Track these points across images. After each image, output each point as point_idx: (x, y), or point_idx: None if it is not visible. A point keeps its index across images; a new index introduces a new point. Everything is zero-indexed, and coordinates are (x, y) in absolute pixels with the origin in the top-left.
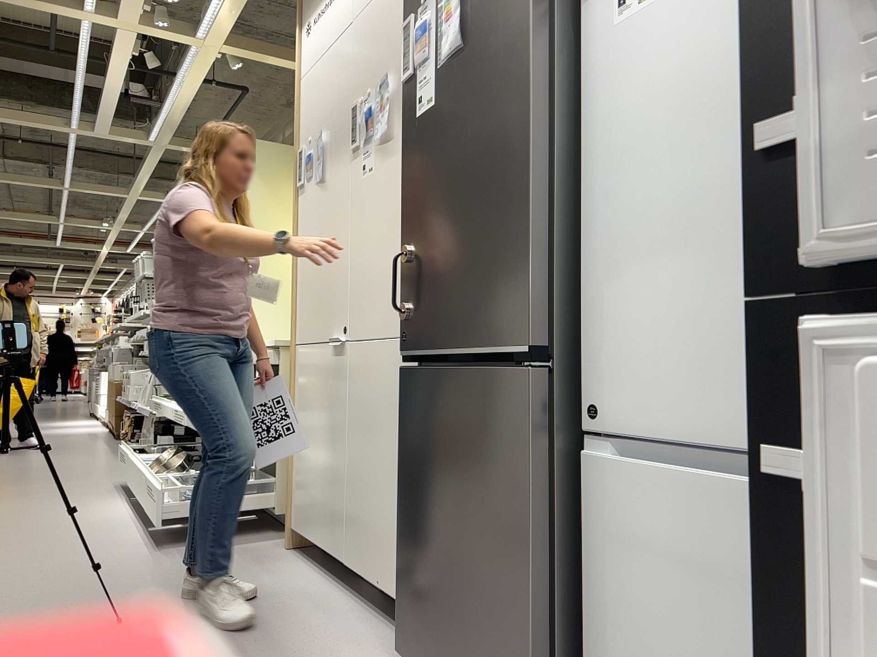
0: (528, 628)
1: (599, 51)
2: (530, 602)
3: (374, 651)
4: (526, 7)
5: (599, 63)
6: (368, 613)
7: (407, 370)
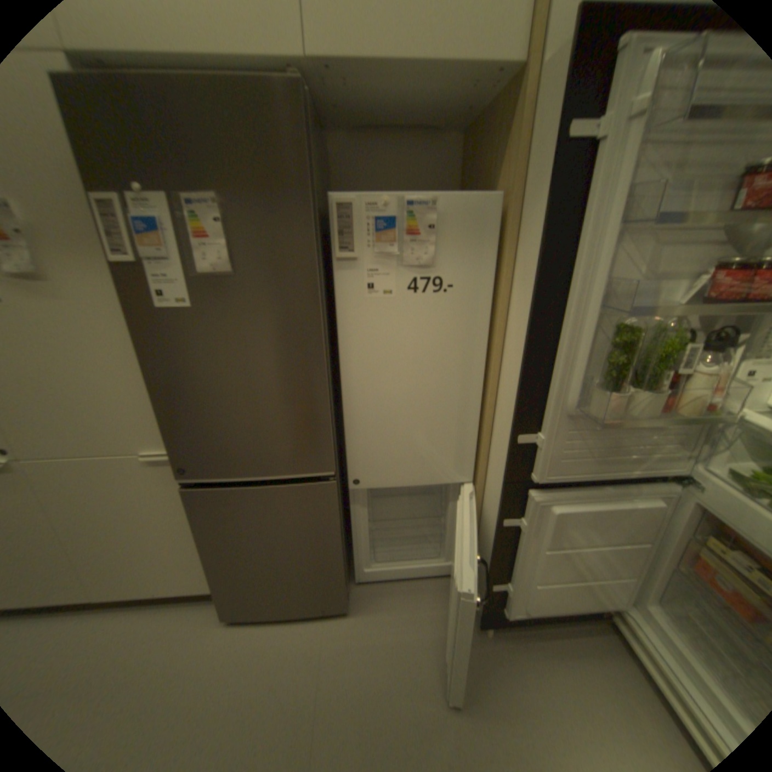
0: (336, 573)
1: (350, 307)
2: (338, 565)
3: (190, 631)
4: (311, 274)
5: (350, 314)
6: (143, 613)
7: (186, 488)
